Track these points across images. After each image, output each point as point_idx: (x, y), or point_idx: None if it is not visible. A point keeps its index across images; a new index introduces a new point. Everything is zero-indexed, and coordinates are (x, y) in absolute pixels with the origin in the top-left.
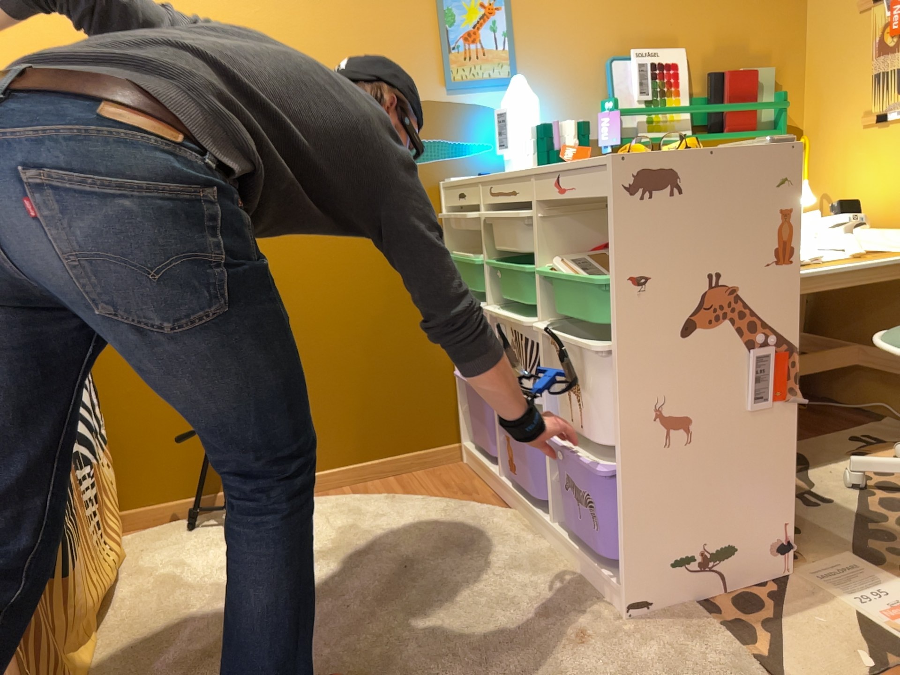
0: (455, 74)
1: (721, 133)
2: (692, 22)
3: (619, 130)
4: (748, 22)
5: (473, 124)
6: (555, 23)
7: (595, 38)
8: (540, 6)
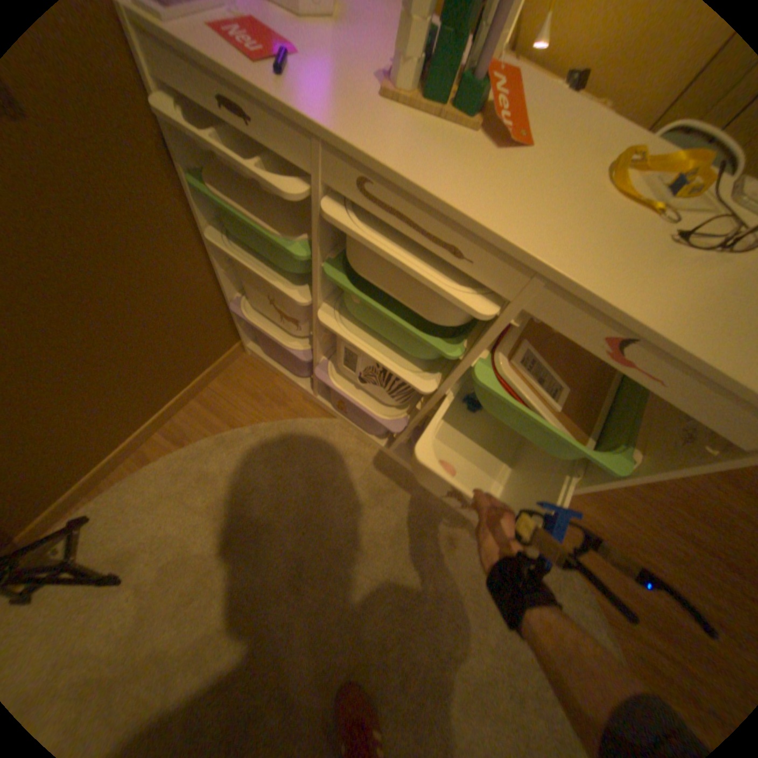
0: None
1: None
2: None
3: None
4: None
5: None
6: None
7: None
8: None
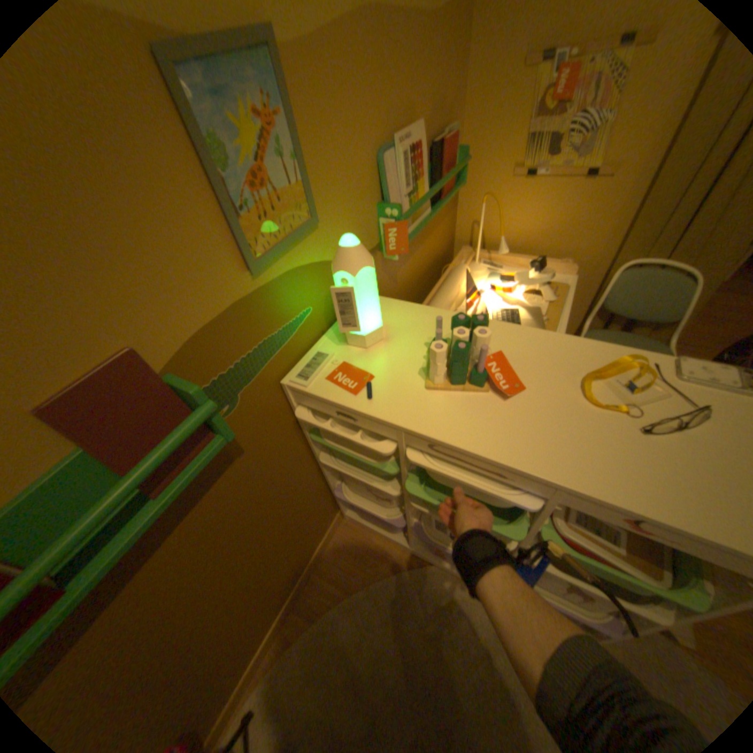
0: (255, 246)
1: (440, 198)
2: (423, 79)
3: (408, 239)
4: (448, 69)
5: (289, 297)
6: (335, 112)
7: (368, 125)
8: (317, 87)
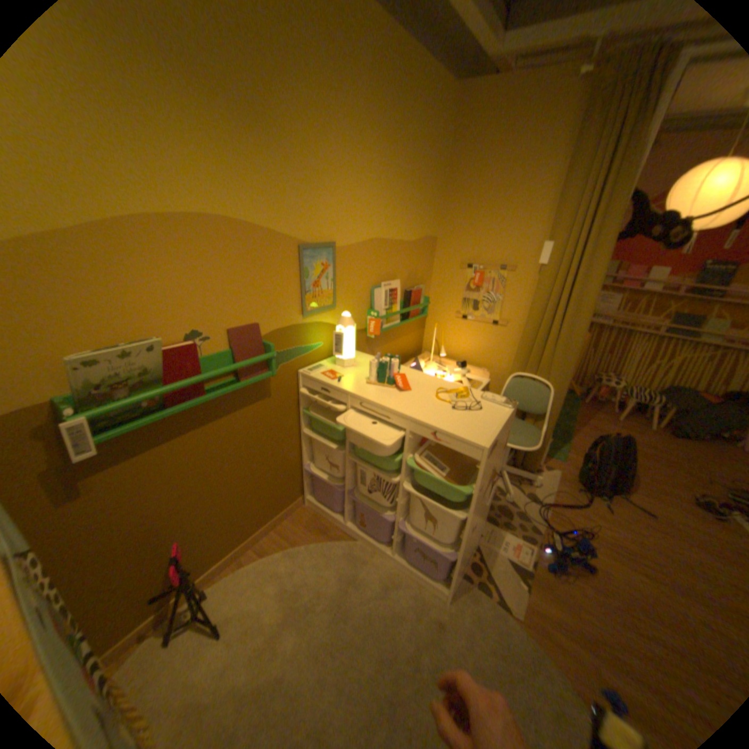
0: (308, 307)
1: (407, 319)
2: (401, 265)
3: (380, 329)
4: (418, 263)
5: (314, 334)
6: (353, 270)
7: (368, 277)
8: (347, 261)
